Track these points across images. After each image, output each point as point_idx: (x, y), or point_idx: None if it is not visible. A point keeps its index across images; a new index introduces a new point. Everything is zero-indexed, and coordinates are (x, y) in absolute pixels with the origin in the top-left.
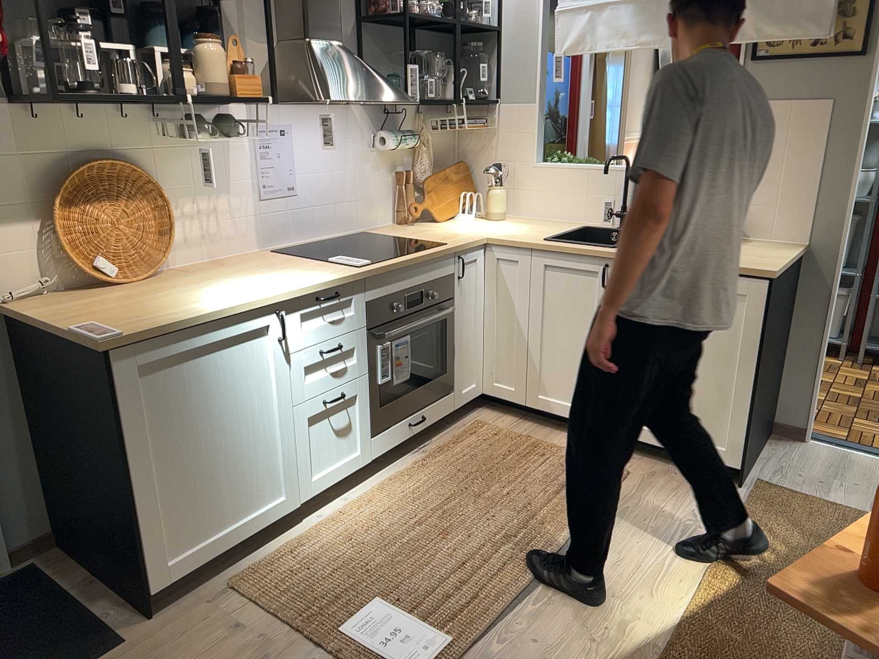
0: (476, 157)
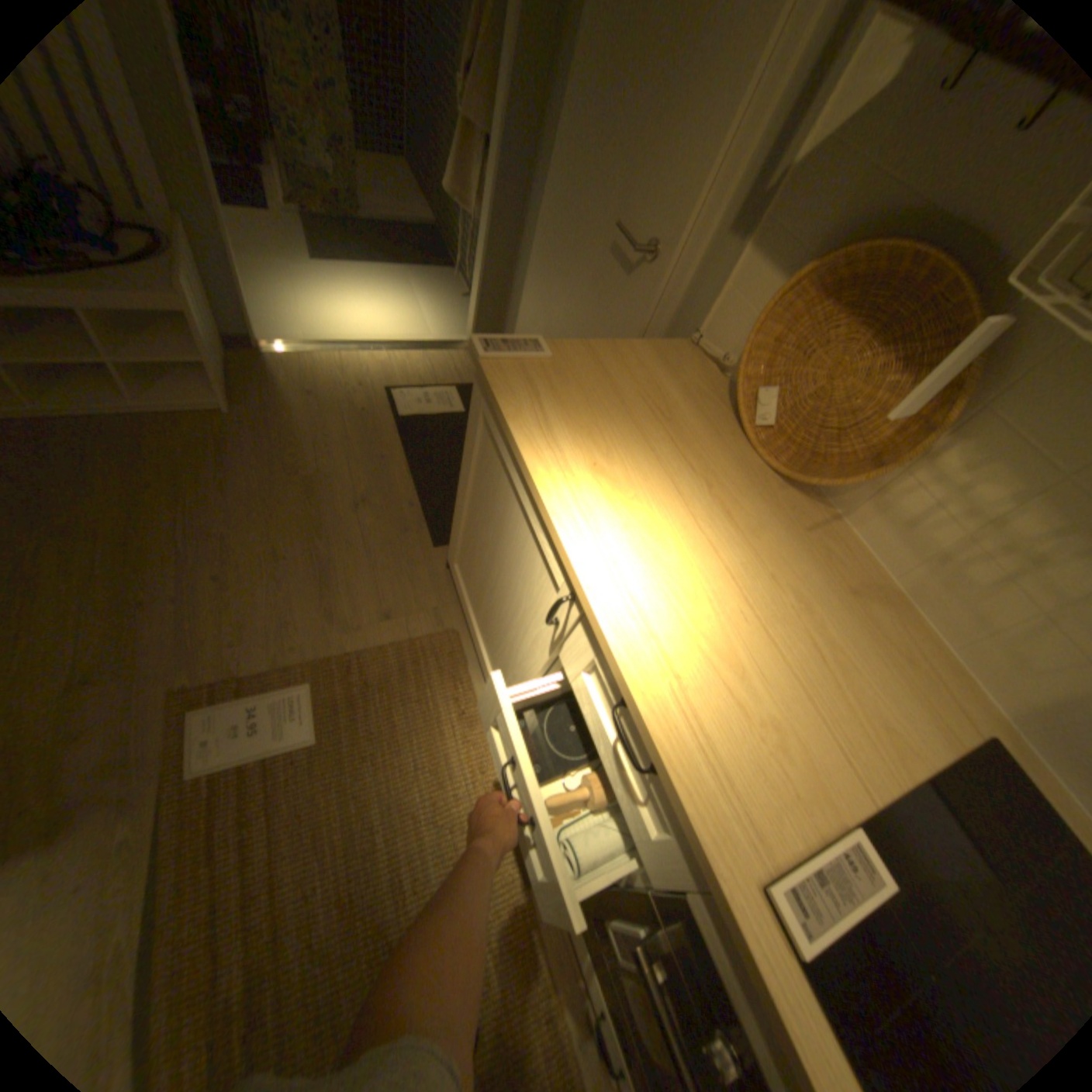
0: None
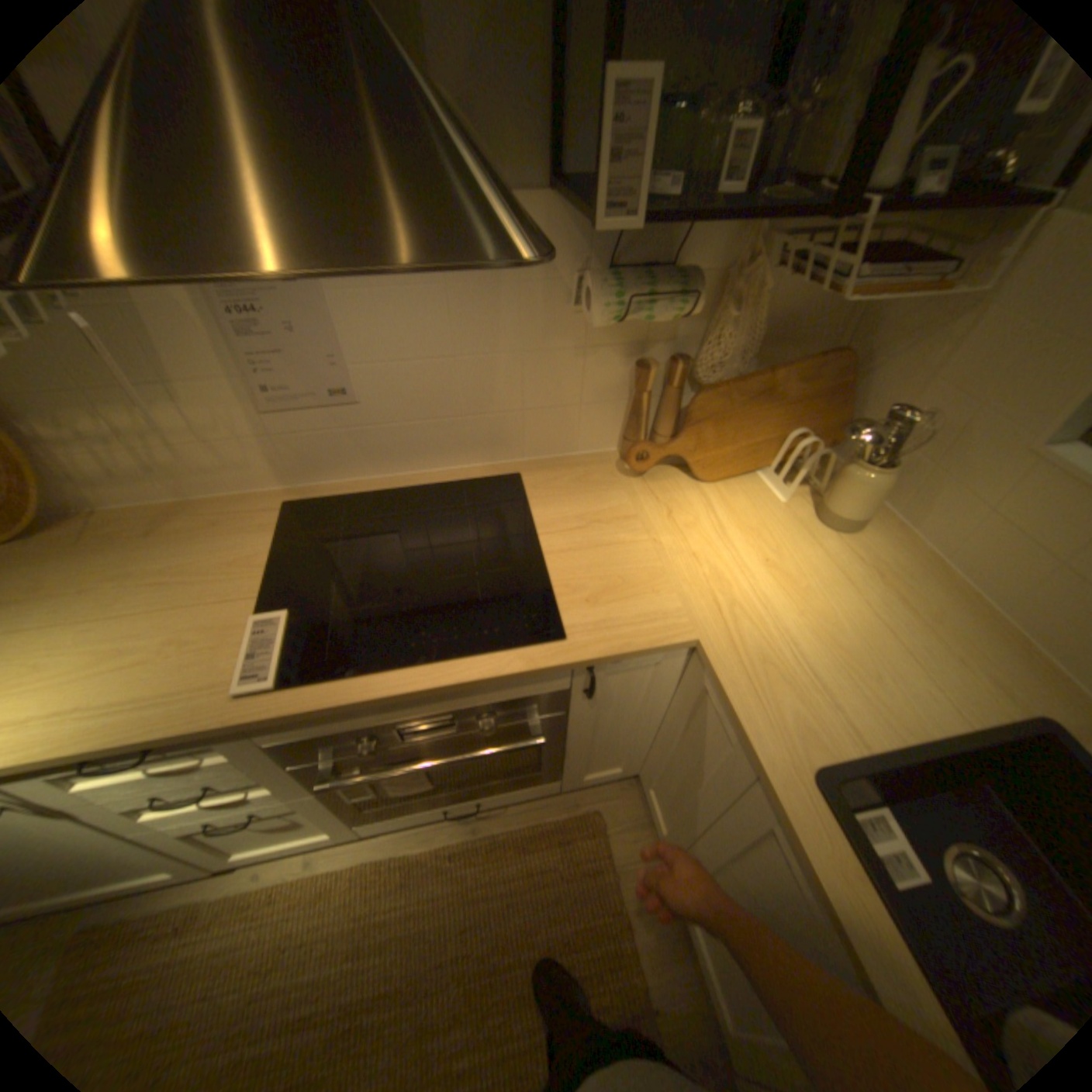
0: (893, 342)
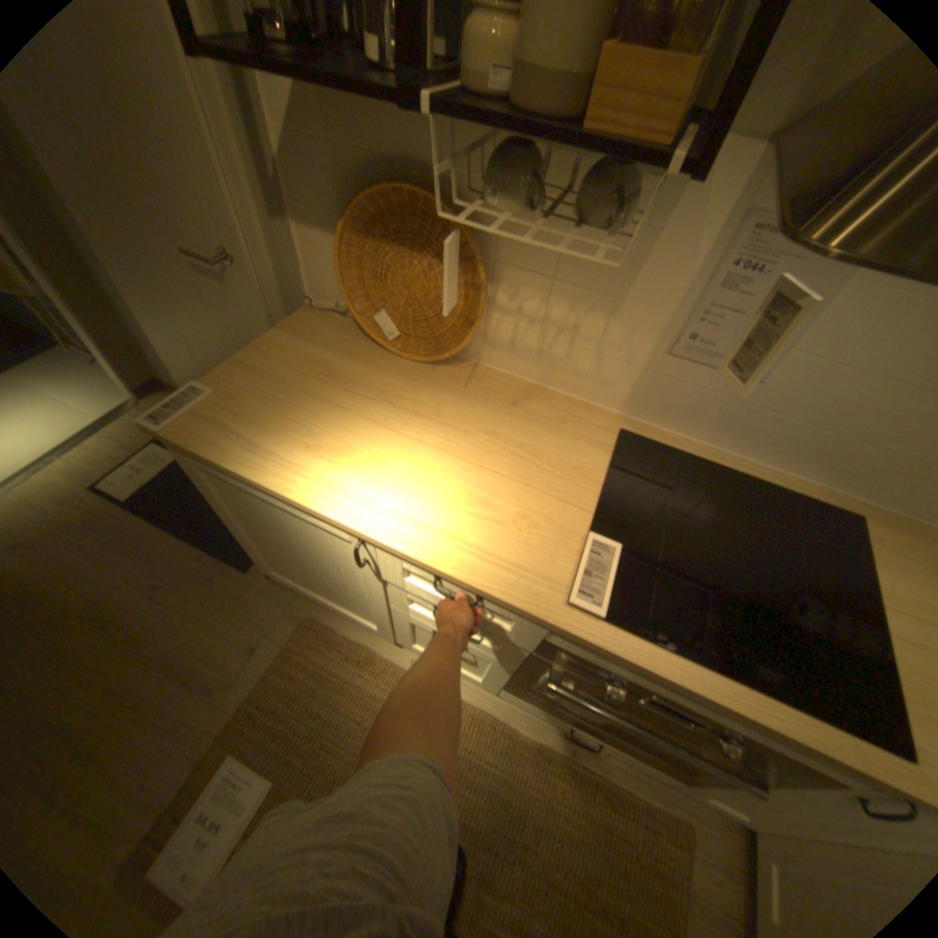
0: None
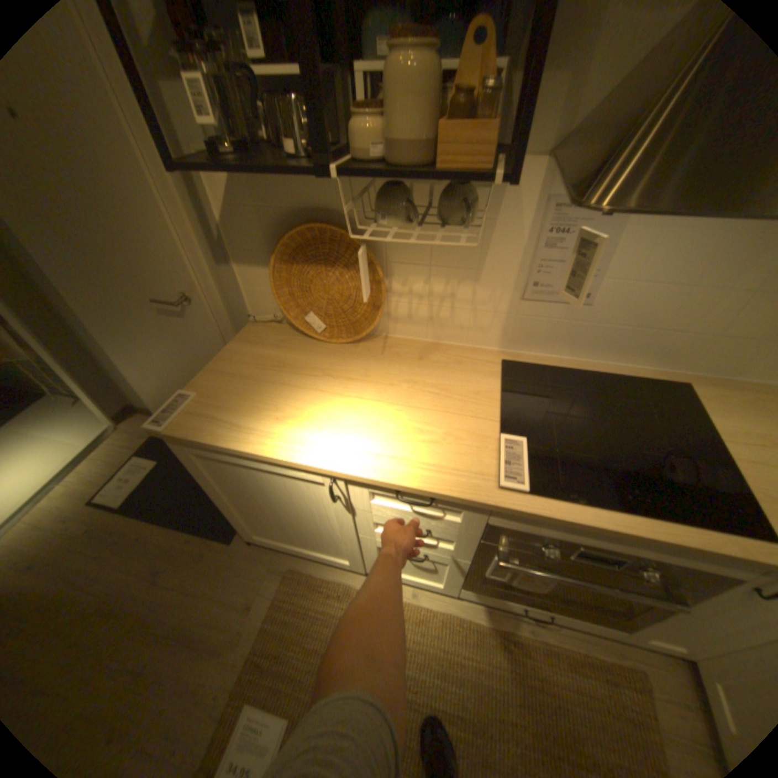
0: None
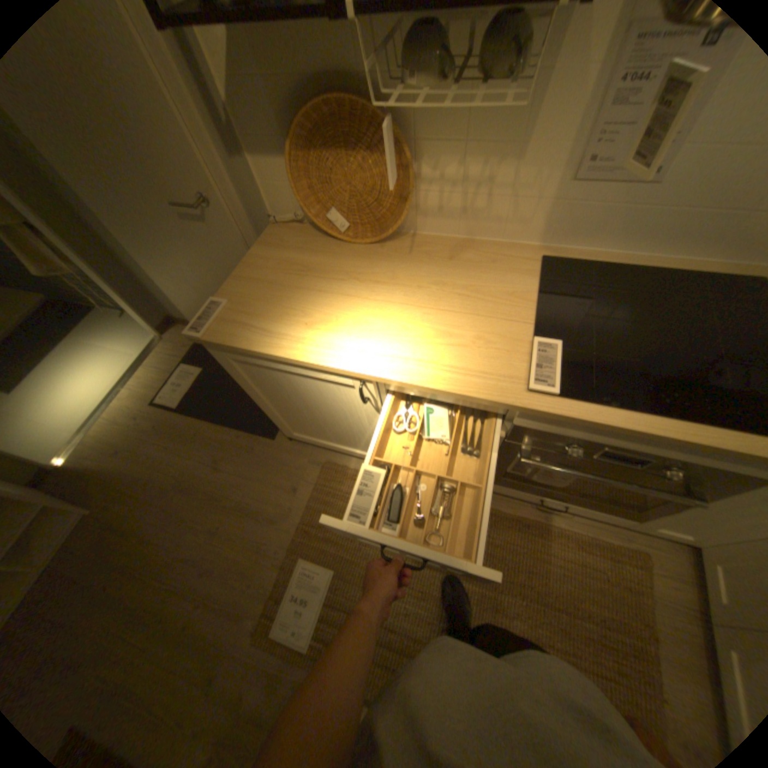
0: None
